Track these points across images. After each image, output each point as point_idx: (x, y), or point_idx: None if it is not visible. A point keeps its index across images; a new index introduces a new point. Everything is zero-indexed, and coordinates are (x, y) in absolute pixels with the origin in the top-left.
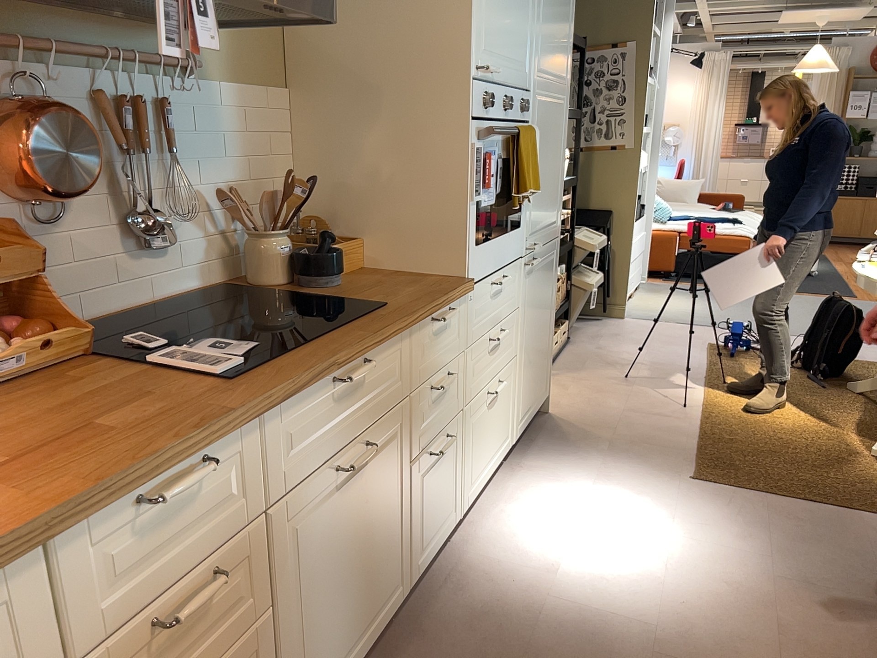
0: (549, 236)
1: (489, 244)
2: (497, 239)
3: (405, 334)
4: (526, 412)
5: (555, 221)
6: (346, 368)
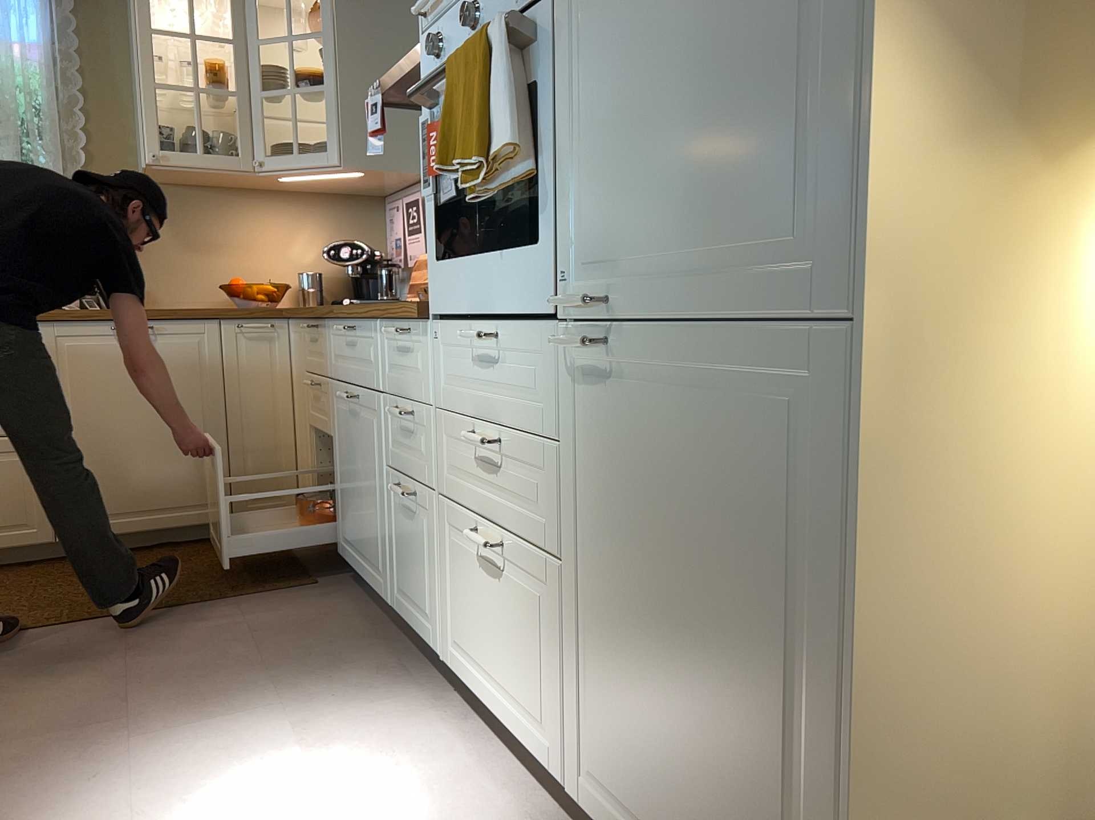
0: (723, 296)
1: (460, 263)
2: (476, 259)
3: (373, 325)
4: (628, 813)
5: (791, 245)
6: (349, 325)
